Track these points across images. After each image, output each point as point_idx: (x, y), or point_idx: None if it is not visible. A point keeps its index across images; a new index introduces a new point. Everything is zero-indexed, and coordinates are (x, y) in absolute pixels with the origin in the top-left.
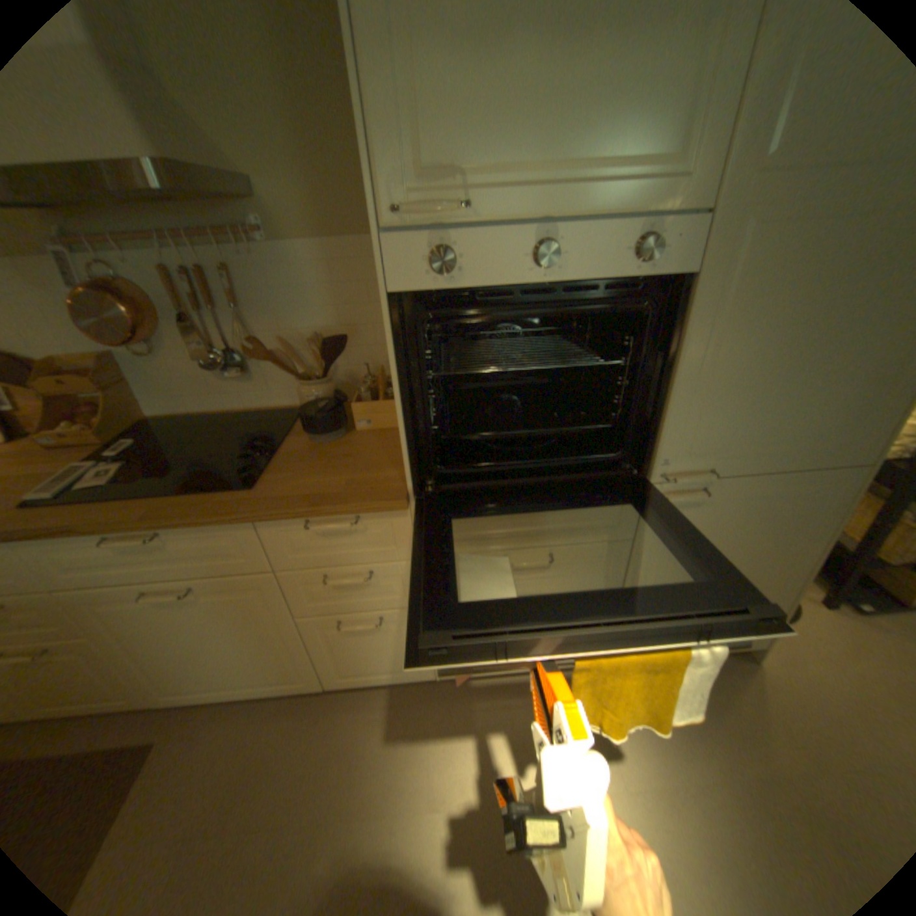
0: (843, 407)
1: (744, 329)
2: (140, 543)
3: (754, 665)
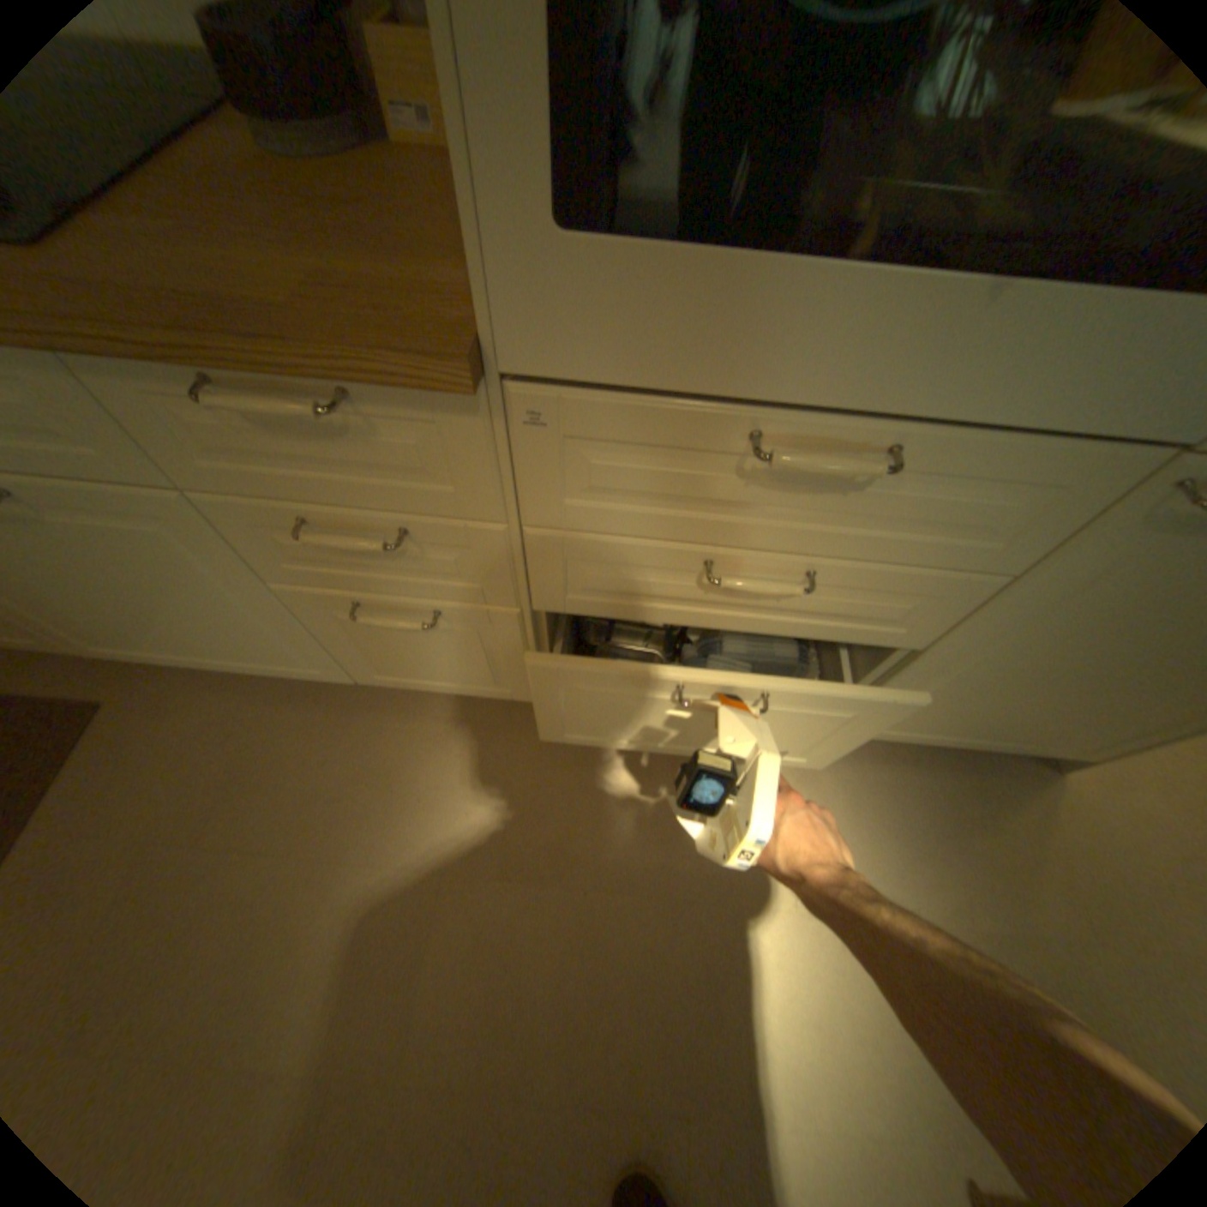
0: None
1: None
2: None
3: (1054, 773)
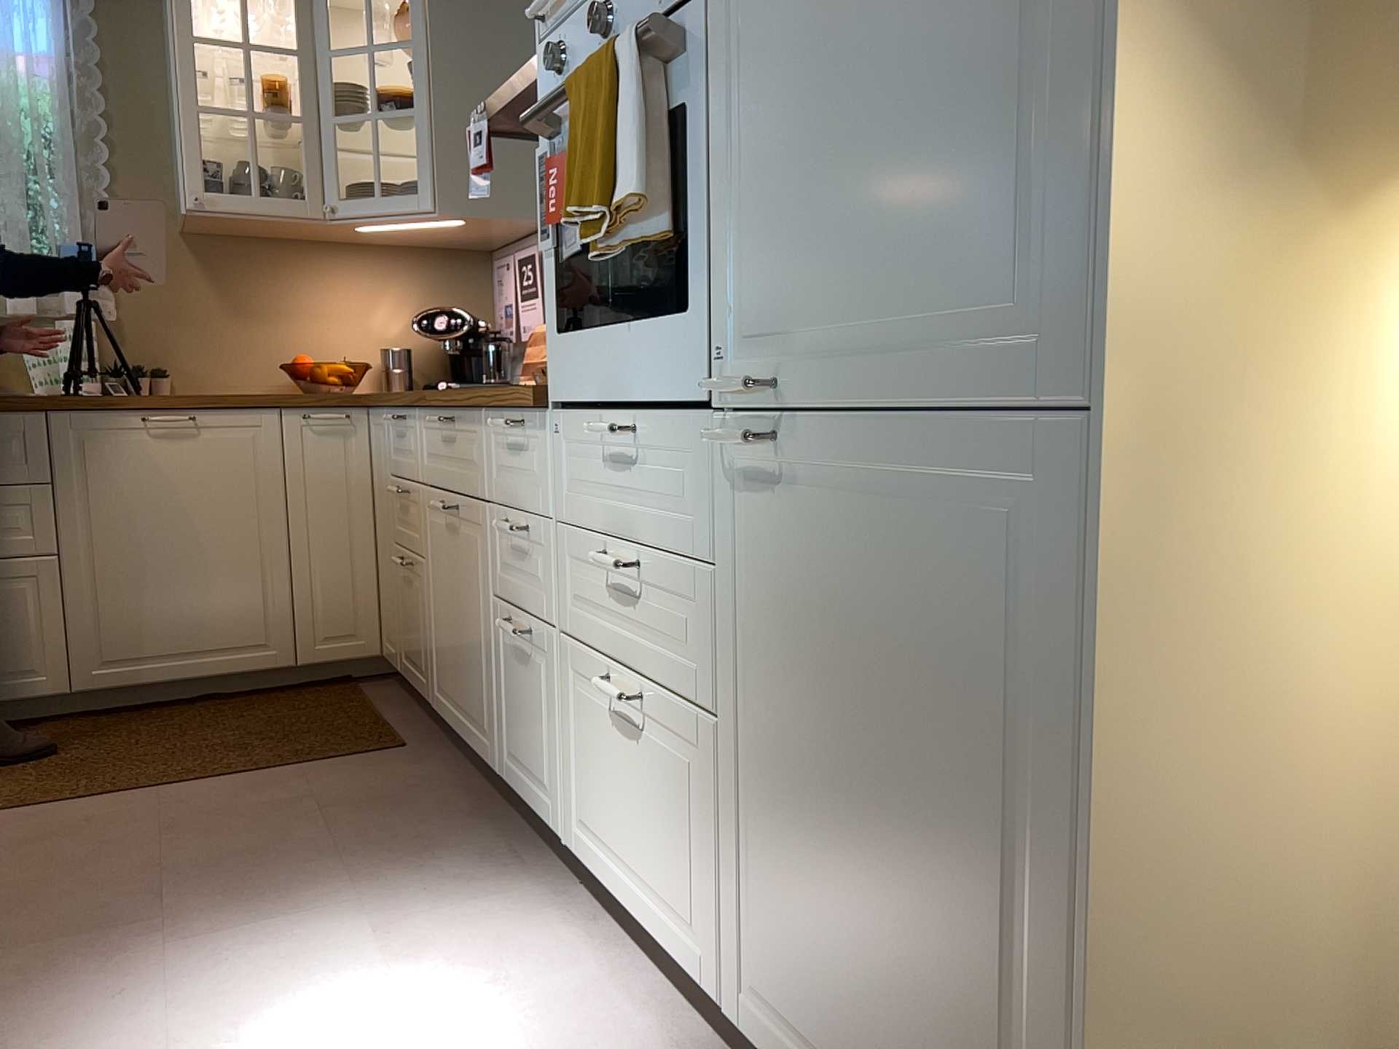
0: (964, 199)
1: (770, 54)
2: (445, 427)
3: None
